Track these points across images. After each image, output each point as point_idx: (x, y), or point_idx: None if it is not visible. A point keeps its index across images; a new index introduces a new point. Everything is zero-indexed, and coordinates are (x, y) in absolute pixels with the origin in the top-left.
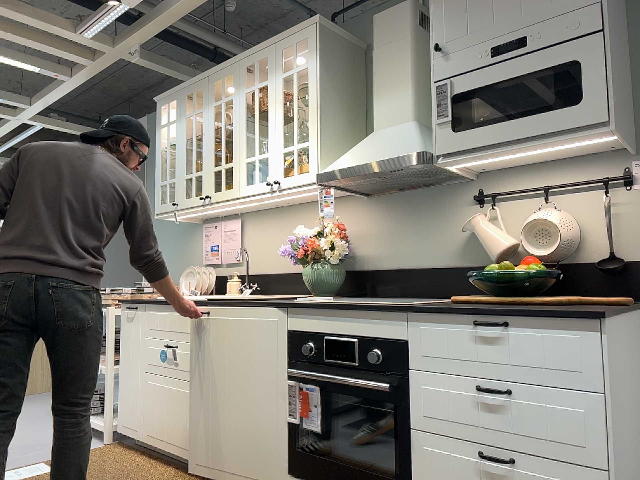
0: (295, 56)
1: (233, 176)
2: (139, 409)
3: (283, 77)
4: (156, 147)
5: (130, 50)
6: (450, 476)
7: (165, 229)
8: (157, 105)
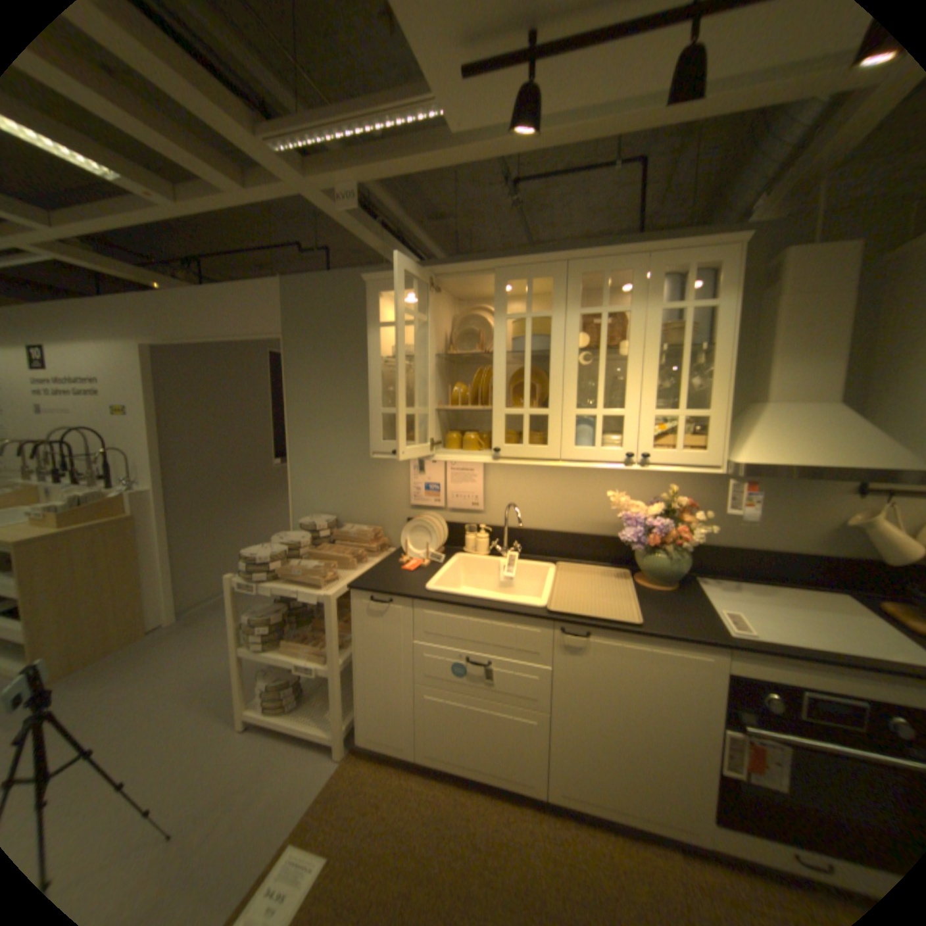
0: (695, 283)
1: (550, 430)
2: (406, 727)
3: (666, 309)
4: (368, 353)
5: (333, 184)
6: None
7: (329, 447)
8: (368, 286)
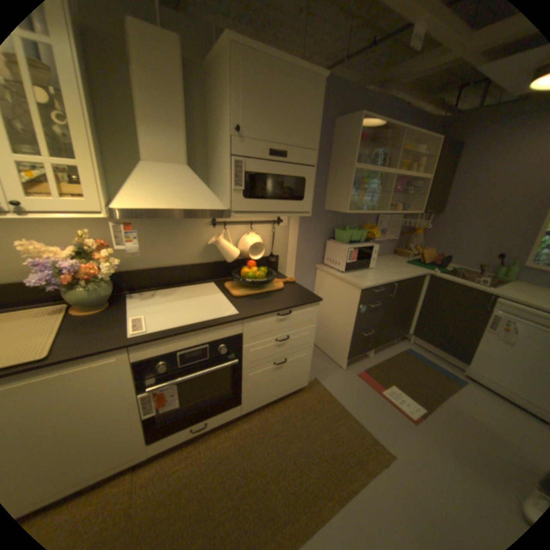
0: None
1: None
2: None
3: None
4: None
5: None
6: (261, 378)
7: None
8: None
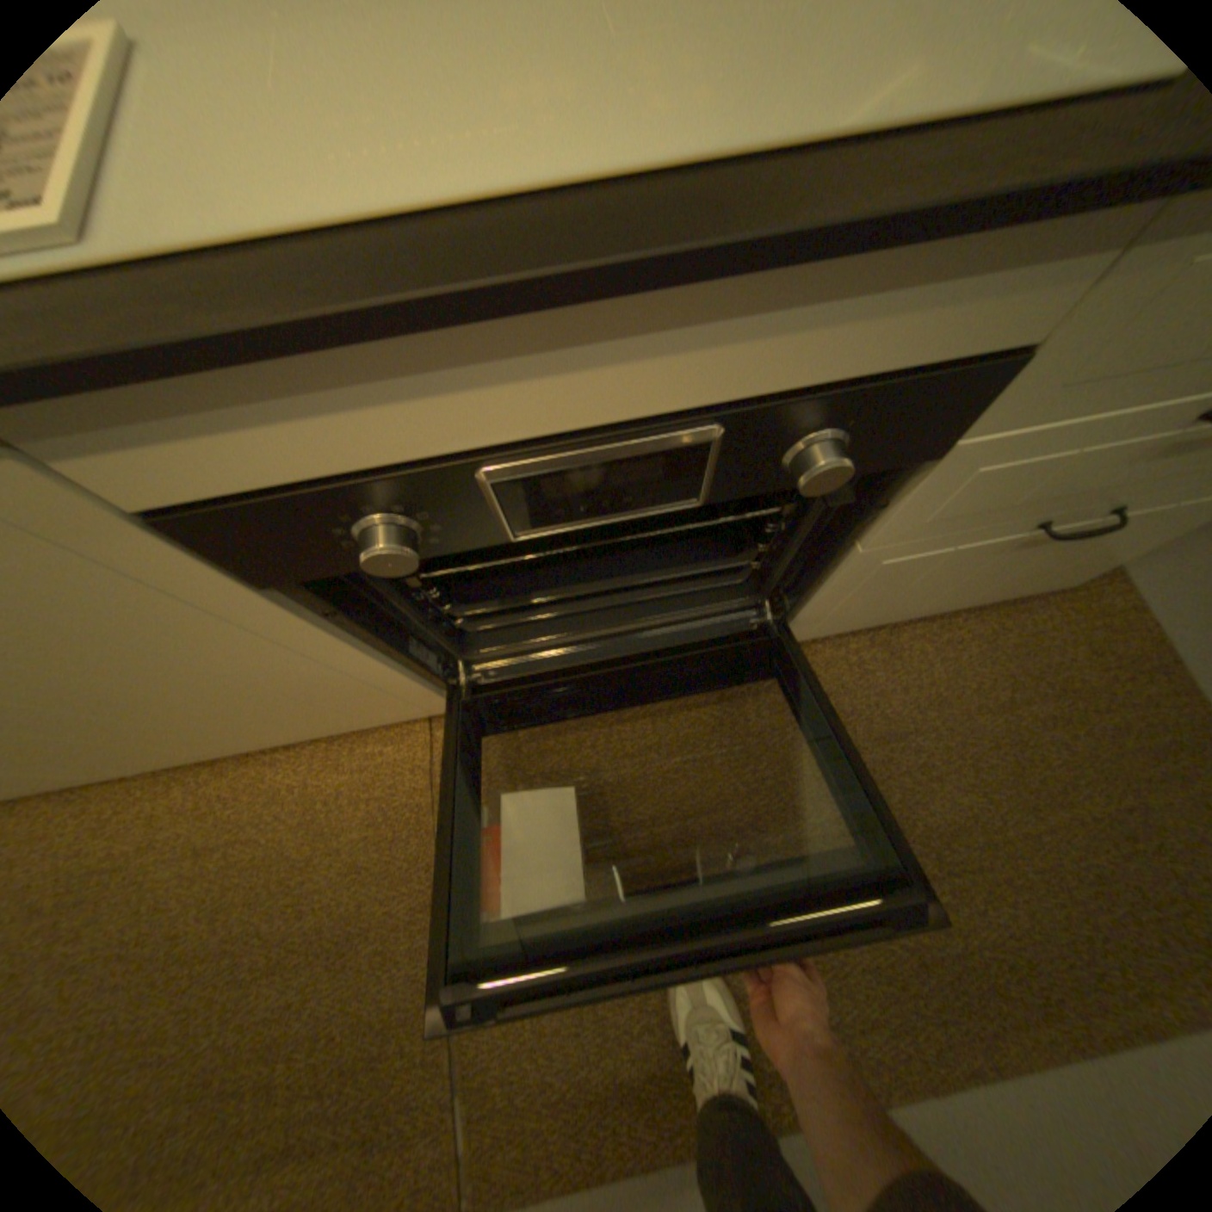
0: None
1: None
2: None
3: None
4: None
5: None
6: (927, 571)
7: None
8: None
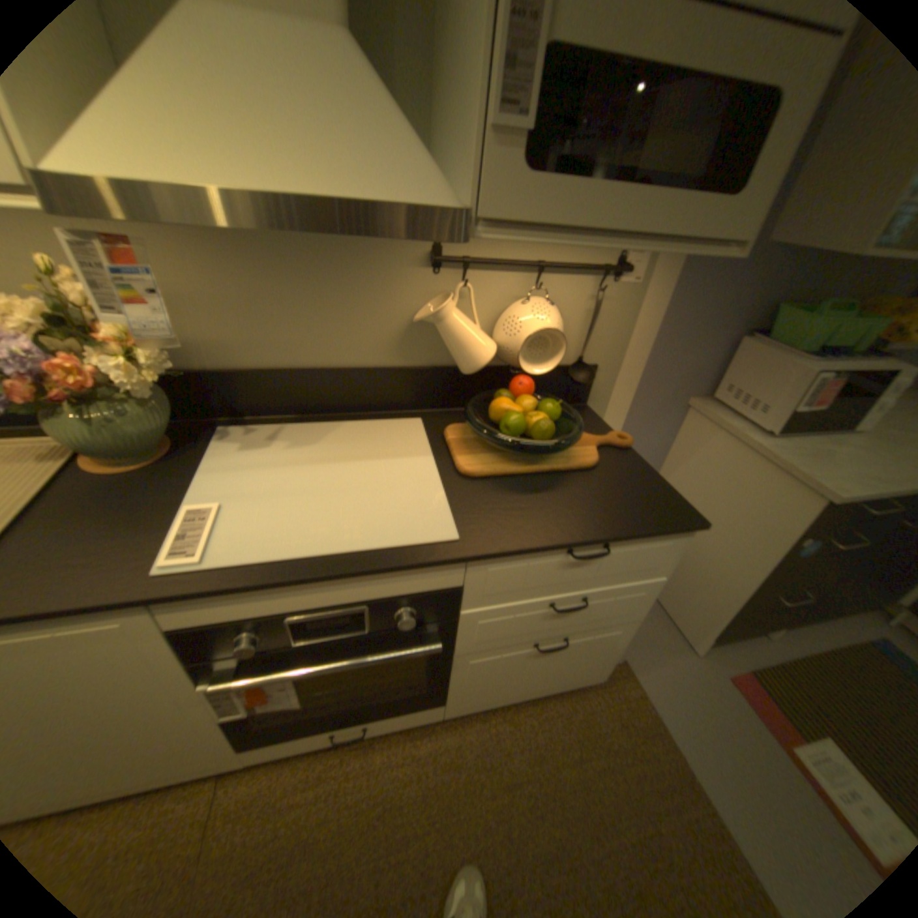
0: None
1: None
2: None
3: None
4: None
5: None
6: (498, 670)
7: None
8: None
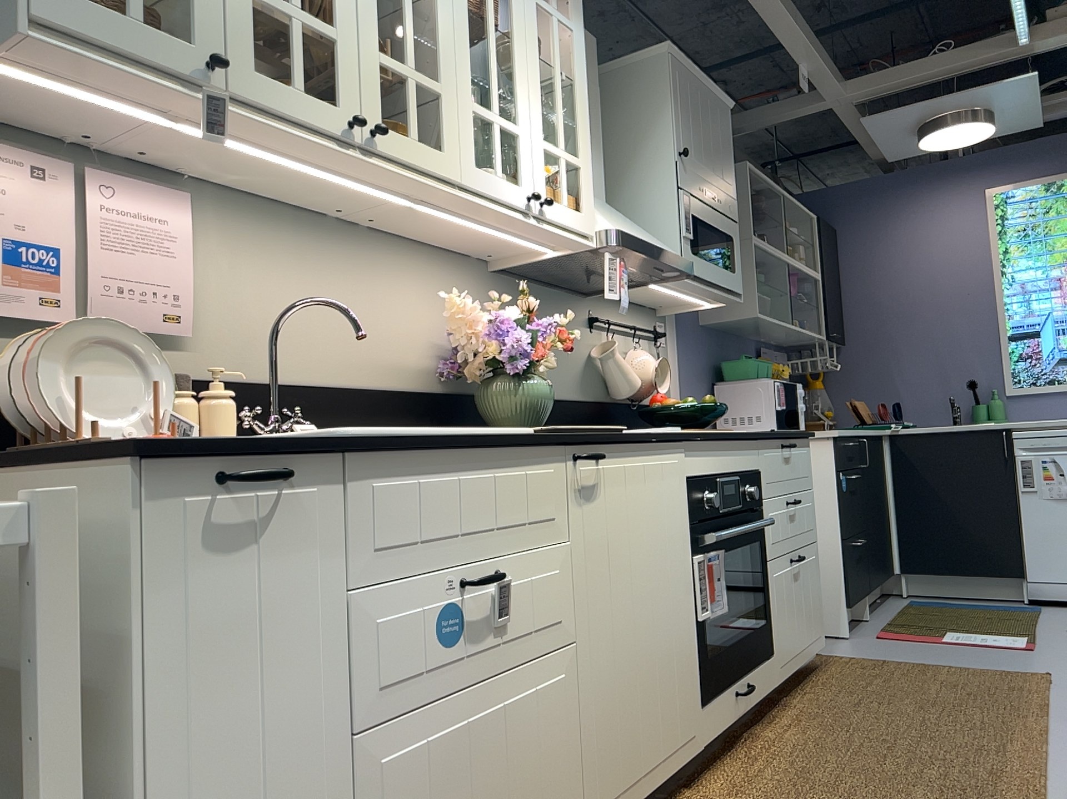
0: None
1: (445, 123)
2: None
3: (539, 4)
4: None
5: None
6: (785, 591)
7: None
8: None
